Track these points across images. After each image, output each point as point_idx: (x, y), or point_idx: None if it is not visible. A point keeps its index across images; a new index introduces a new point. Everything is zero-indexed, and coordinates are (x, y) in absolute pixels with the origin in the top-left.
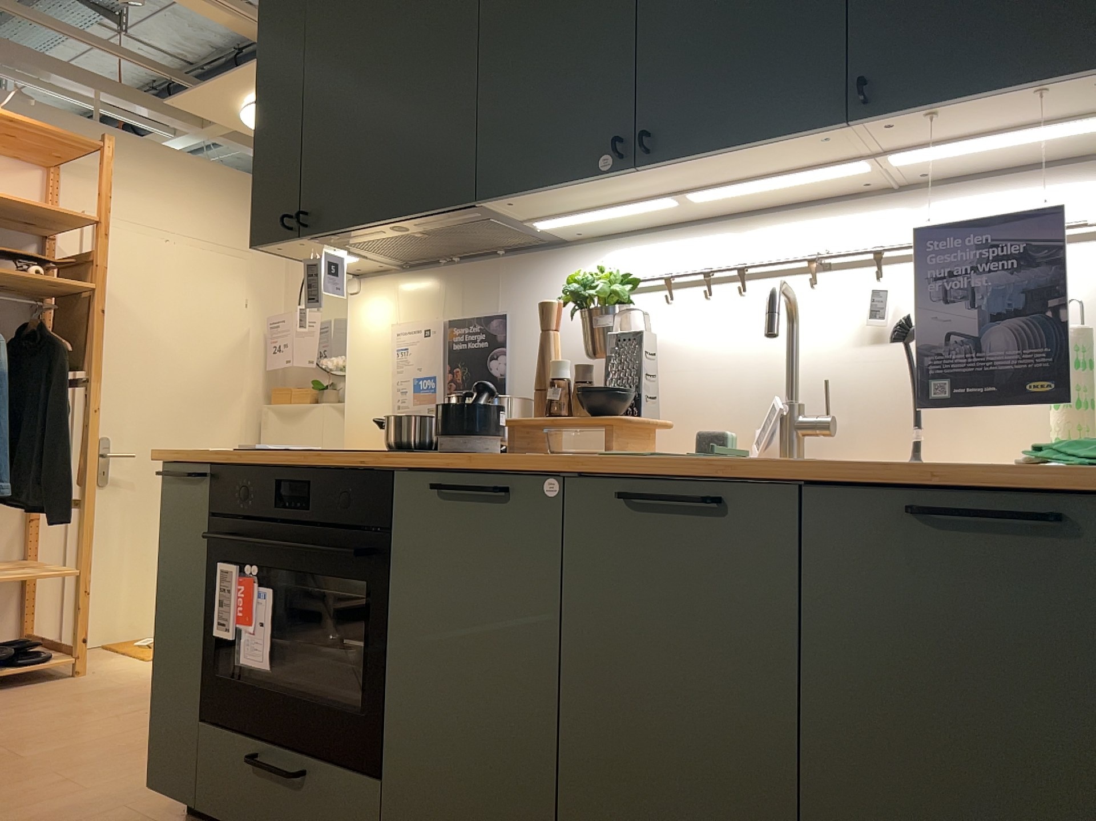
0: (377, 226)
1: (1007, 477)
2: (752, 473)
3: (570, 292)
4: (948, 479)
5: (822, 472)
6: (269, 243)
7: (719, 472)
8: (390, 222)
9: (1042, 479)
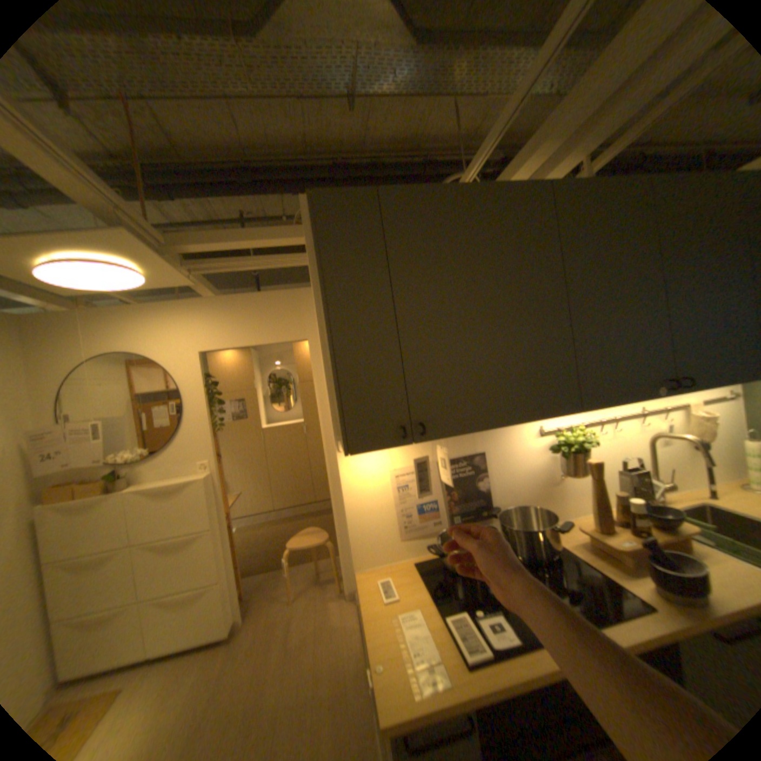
0: (488, 428)
1: None
2: None
3: (573, 447)
4: None
5: None
6: (367, 448)
7: None
8: (502, 425)
9: None
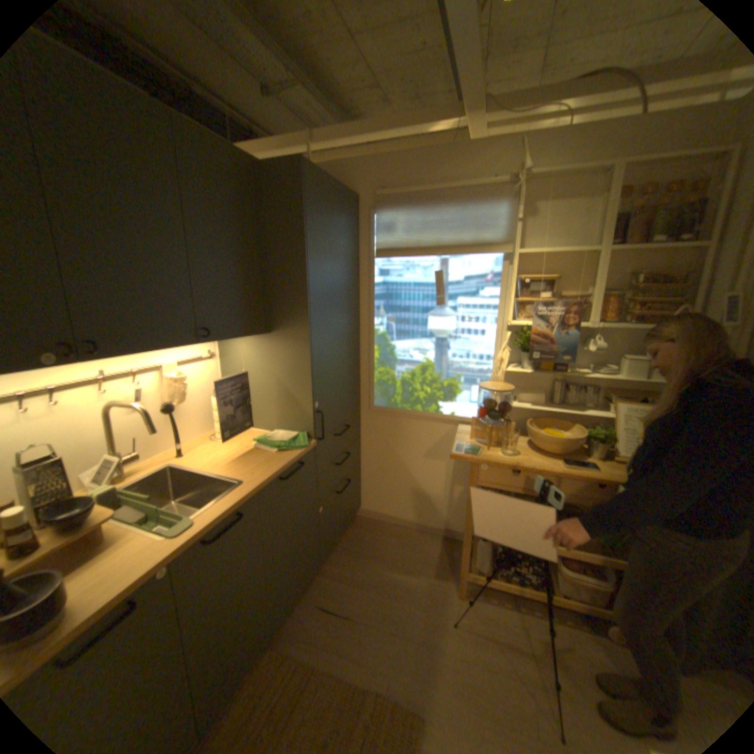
0: None
1: (288, 459)
2: (247, 498)
3: None
4: (286, 467)
5: (265, 484)
6: None
7: (237, 505)
8: None
9: (299, 457)
